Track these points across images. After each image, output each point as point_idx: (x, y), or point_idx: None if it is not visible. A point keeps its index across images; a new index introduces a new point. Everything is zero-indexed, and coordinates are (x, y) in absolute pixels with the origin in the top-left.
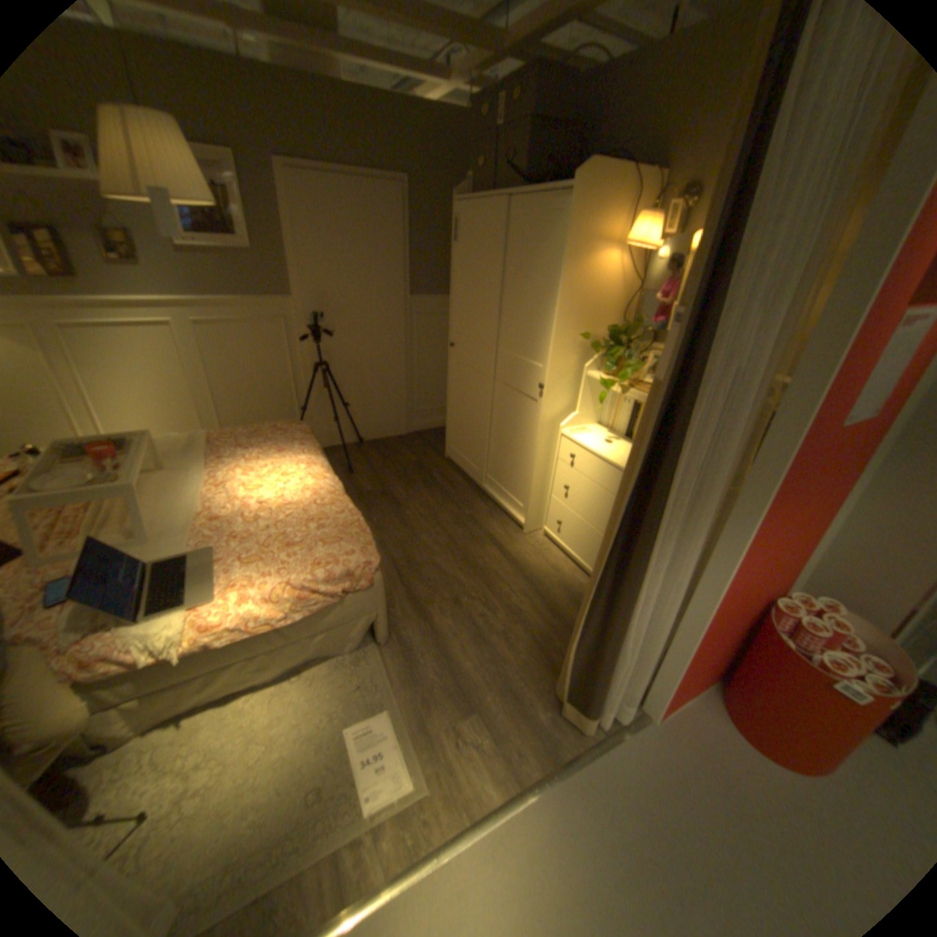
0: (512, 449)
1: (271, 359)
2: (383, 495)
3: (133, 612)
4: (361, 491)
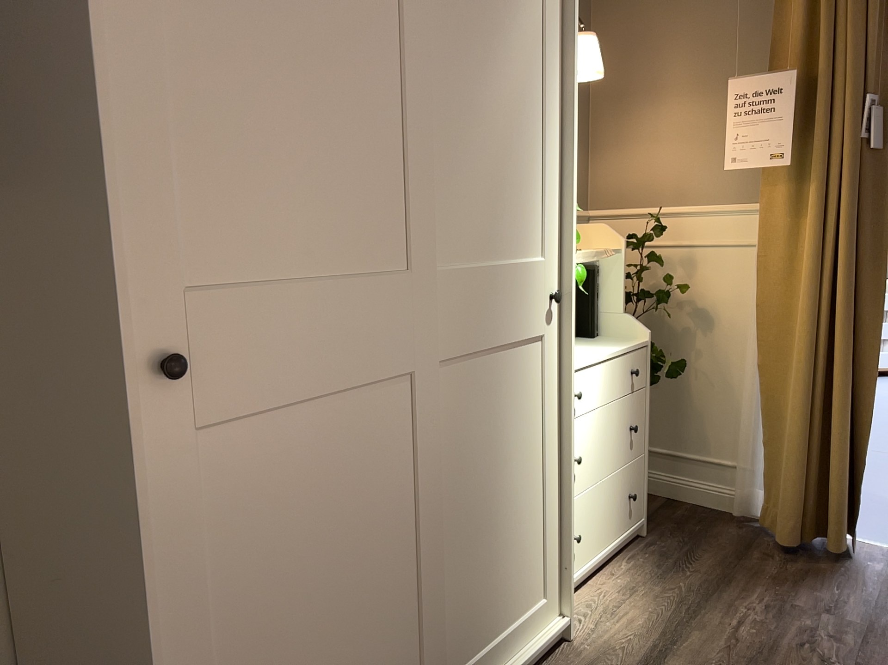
0: (502, 502)
1: None
2: None
3: None
4: None
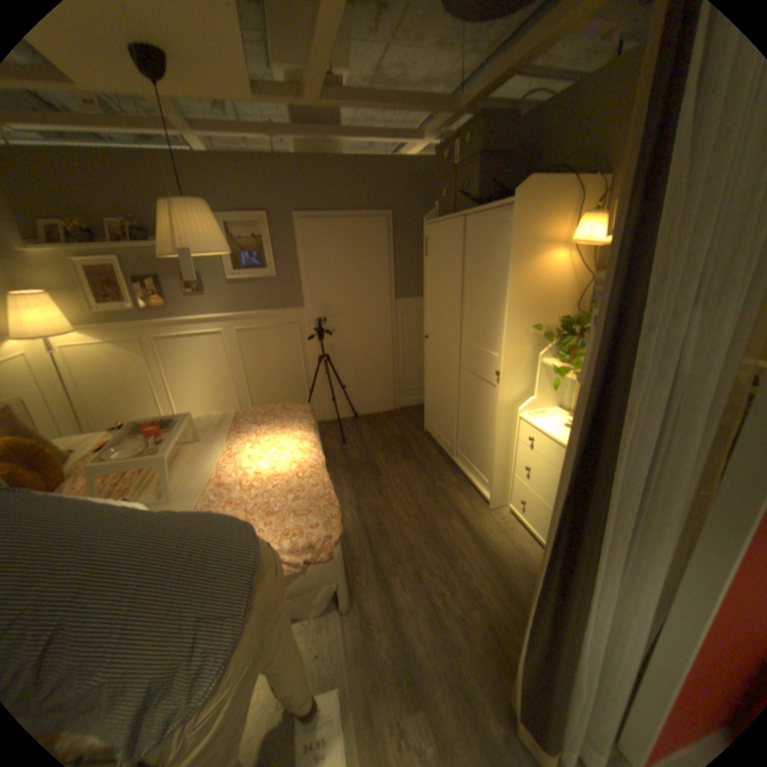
0: (476, 428)
1: (288, 354)
2: (366, 464)
3: None
4: (348, 459)
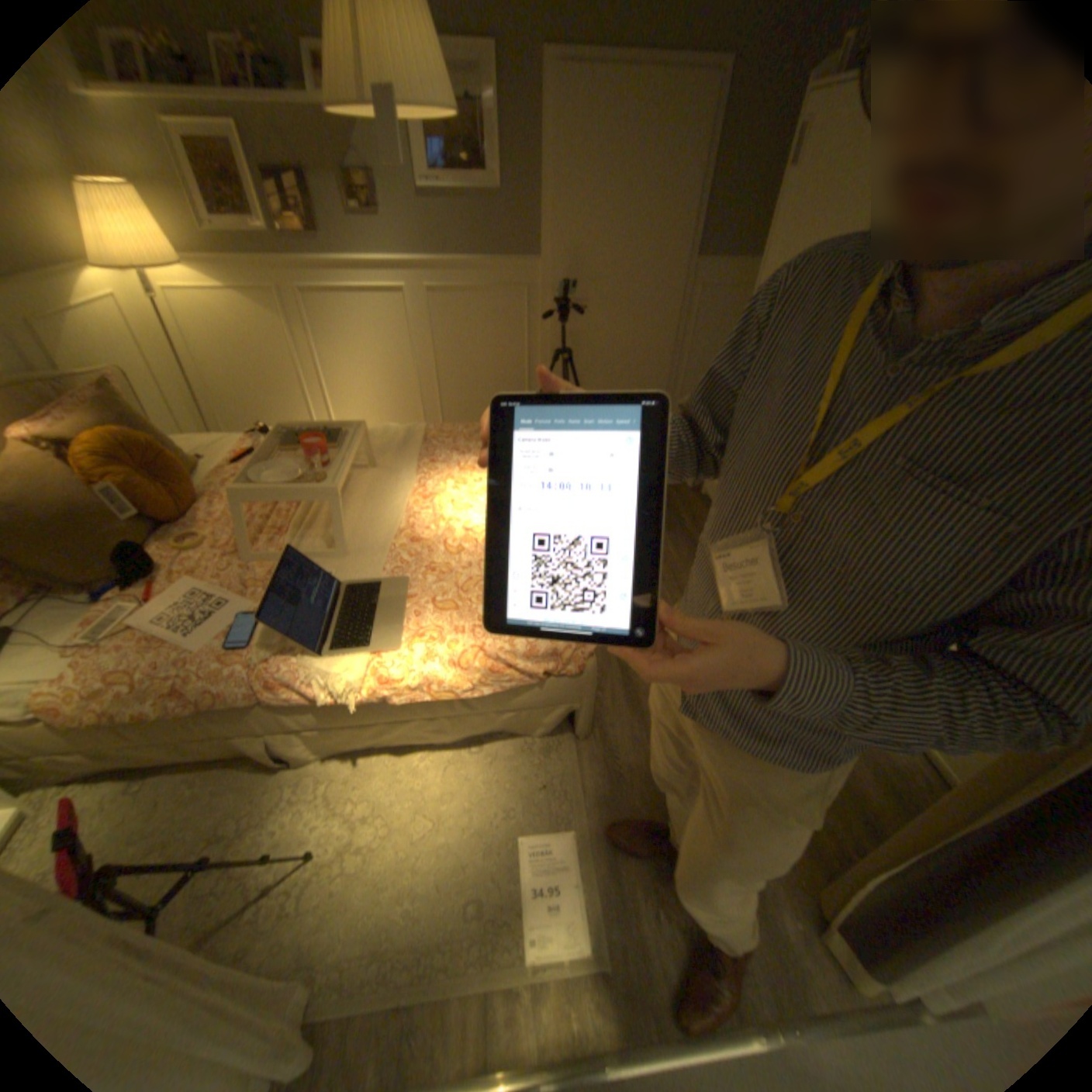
0: None
1: (505, 341)
2: None
3: (317, 644)
4: None
